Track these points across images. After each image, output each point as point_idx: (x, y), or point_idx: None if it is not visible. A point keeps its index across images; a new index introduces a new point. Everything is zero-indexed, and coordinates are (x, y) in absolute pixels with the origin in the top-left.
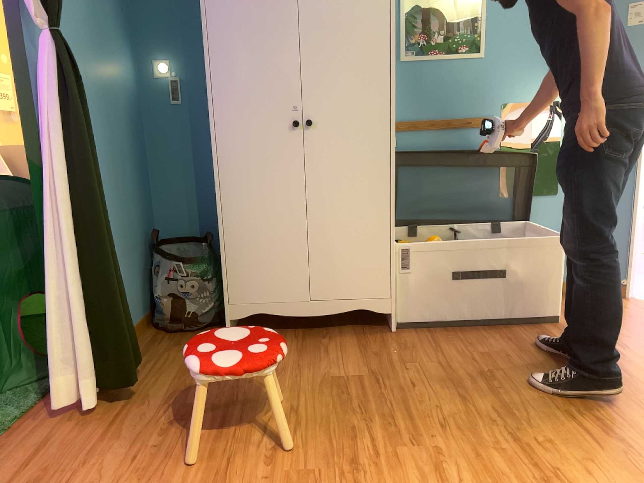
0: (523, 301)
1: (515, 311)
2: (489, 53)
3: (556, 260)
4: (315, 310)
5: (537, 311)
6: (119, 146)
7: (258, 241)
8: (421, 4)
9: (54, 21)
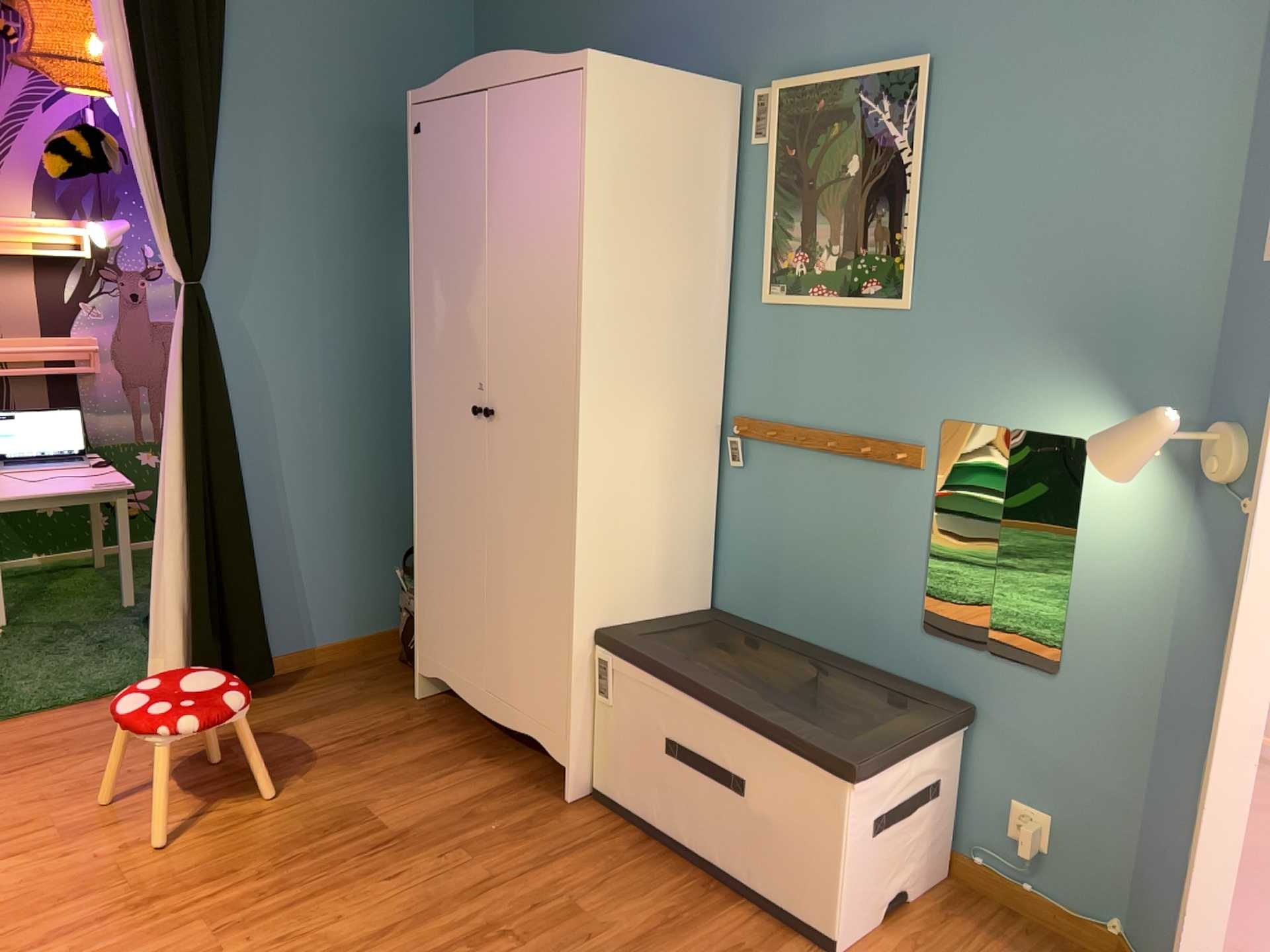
0: (775, 872)
1: (761, 885)
2: (924, 299)
3: (838, 815)
4: (490, 712)
5: (800, 910)
6: (380, 395)
7: (443, 574)
8: (802, 189)
9: (190, 271)
